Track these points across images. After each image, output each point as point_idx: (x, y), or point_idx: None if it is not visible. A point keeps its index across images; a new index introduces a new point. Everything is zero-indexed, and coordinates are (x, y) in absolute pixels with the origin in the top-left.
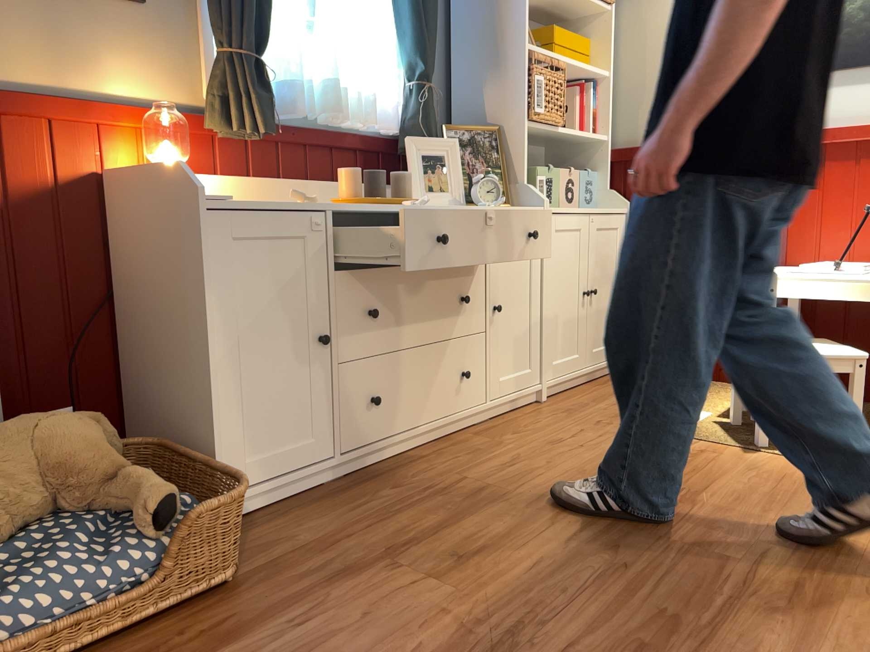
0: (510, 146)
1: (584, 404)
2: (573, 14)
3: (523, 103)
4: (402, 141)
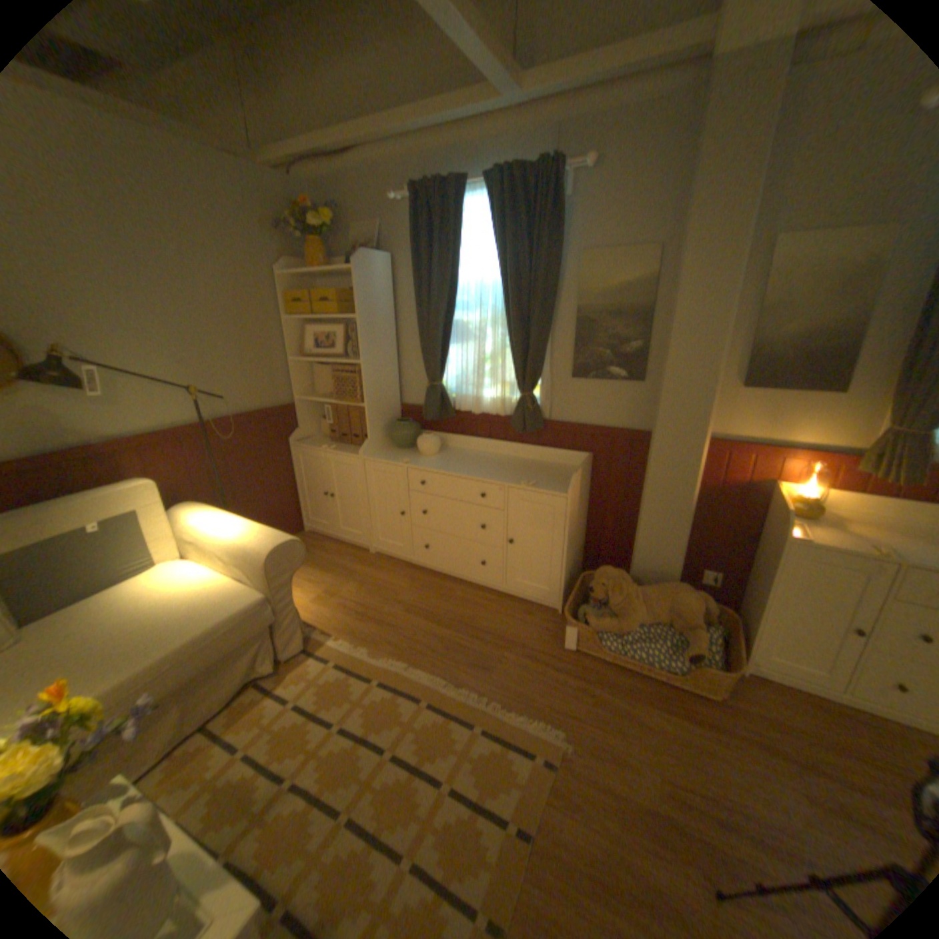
0: None
1: None
2: None
3: None
4: None
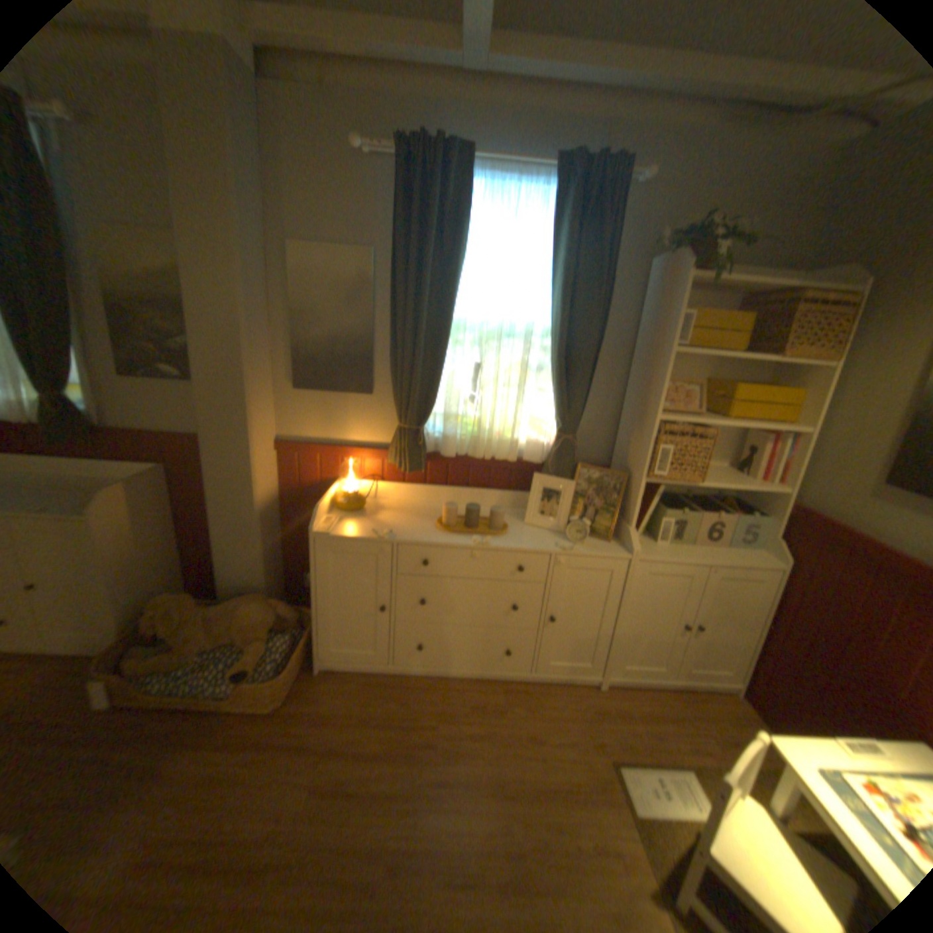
0: (632, 494)
1: (628, 720)
2: (790, 363)
3: (645, 466)
4: (543, 471)
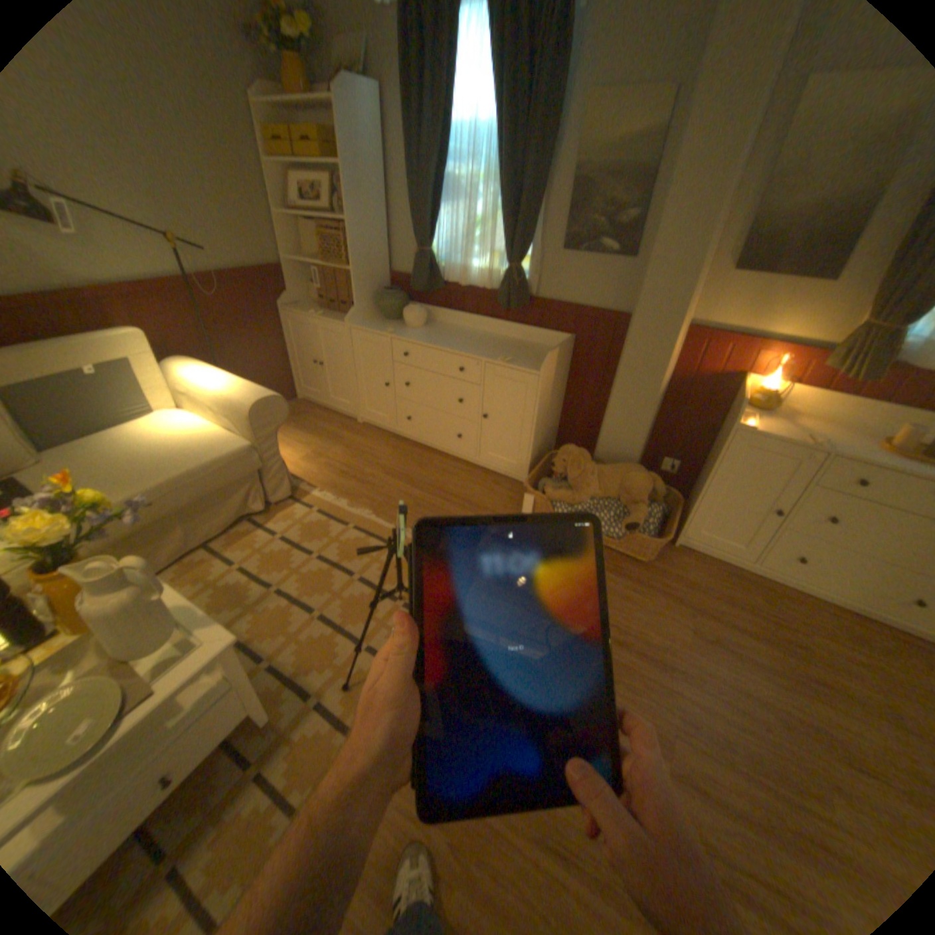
0: None
1: None
2: None
3: None
4: None
